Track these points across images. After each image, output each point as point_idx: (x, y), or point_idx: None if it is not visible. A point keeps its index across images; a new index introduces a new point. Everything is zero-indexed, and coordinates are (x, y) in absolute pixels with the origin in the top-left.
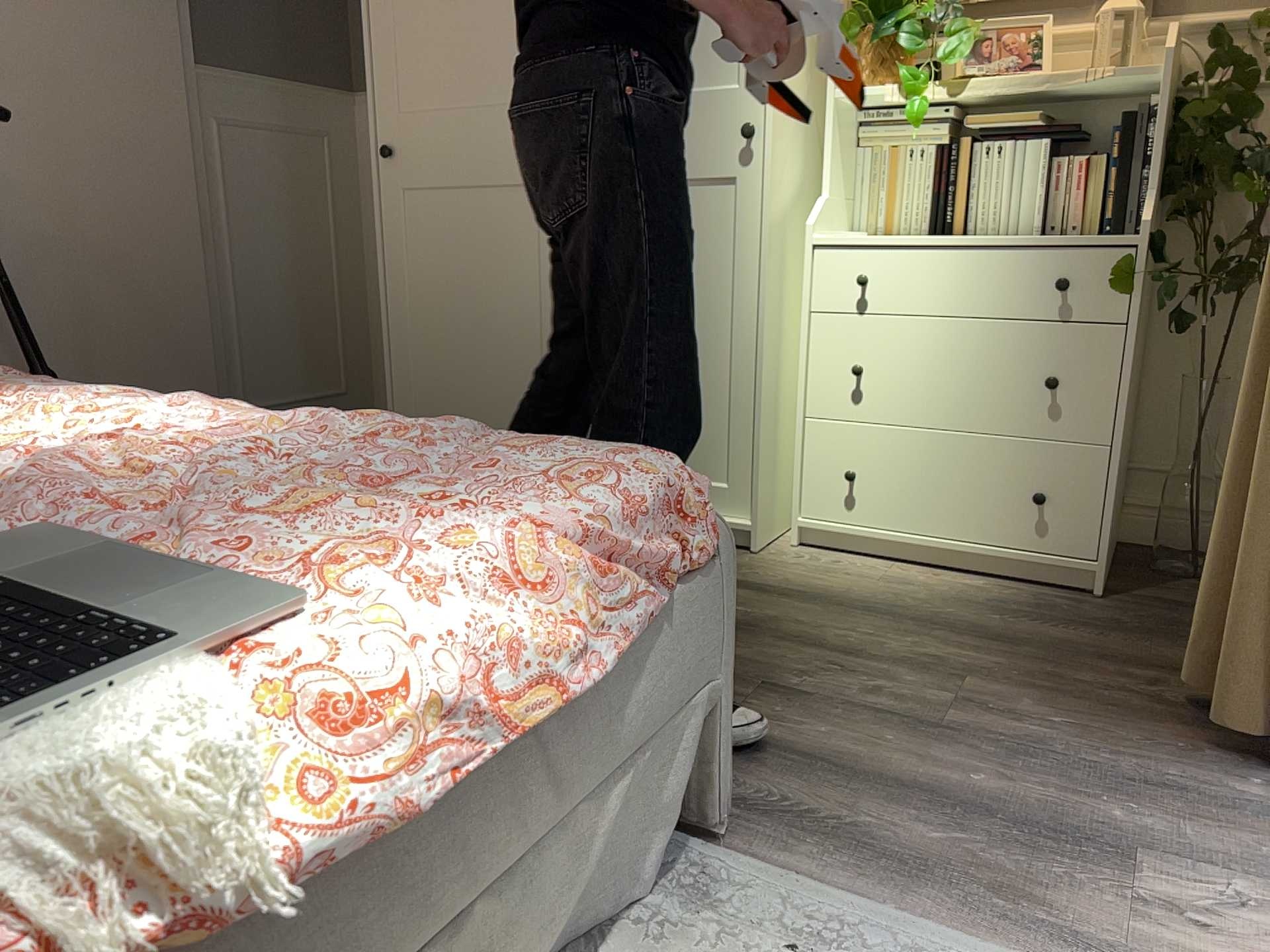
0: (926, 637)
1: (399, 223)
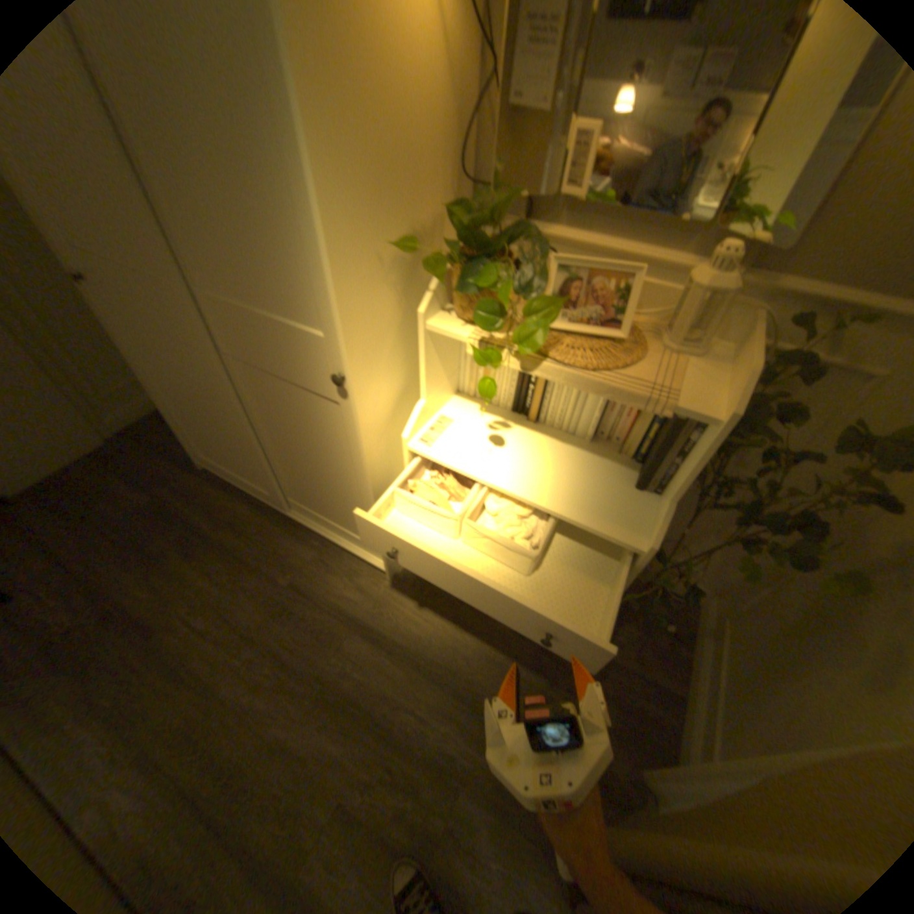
0: (455, 716)
1: (115, 331)
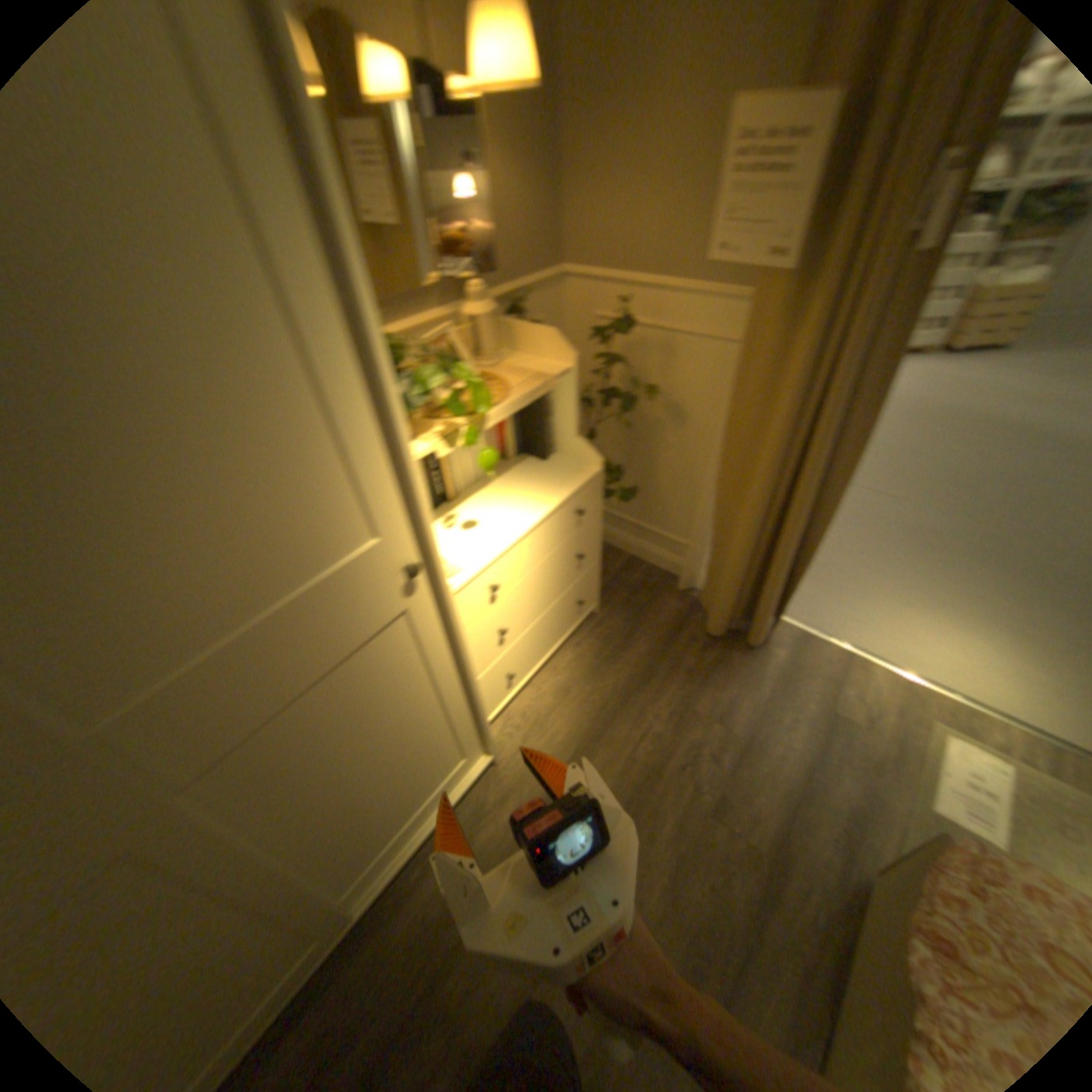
0: (643, 707)
1: None
